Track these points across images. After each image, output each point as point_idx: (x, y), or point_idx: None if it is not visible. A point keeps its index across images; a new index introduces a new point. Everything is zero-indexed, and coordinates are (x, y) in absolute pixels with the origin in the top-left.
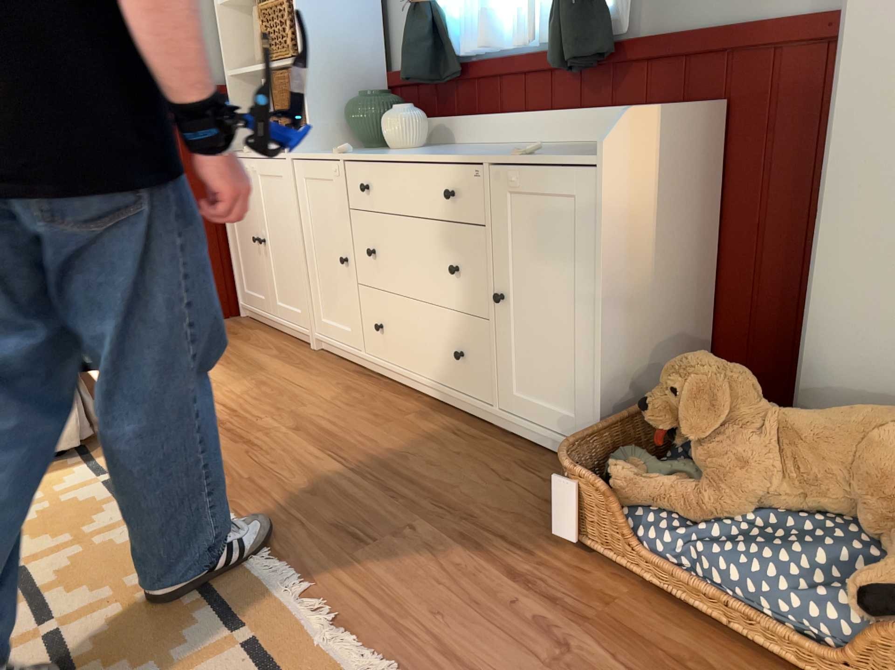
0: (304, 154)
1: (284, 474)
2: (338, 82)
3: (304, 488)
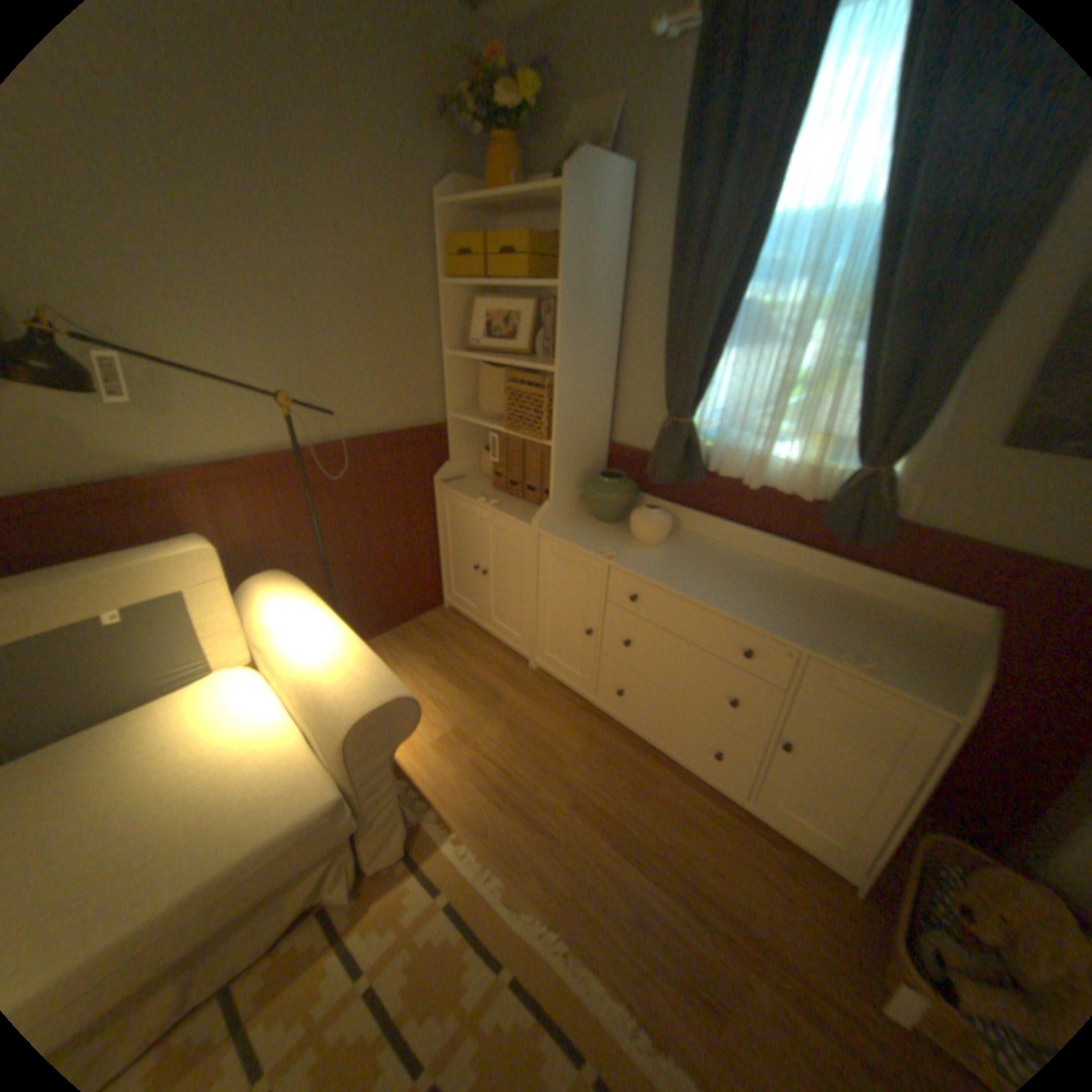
0: (550, 529)
1: (600, 891)
2: (577, 458)
3: (628, 917)
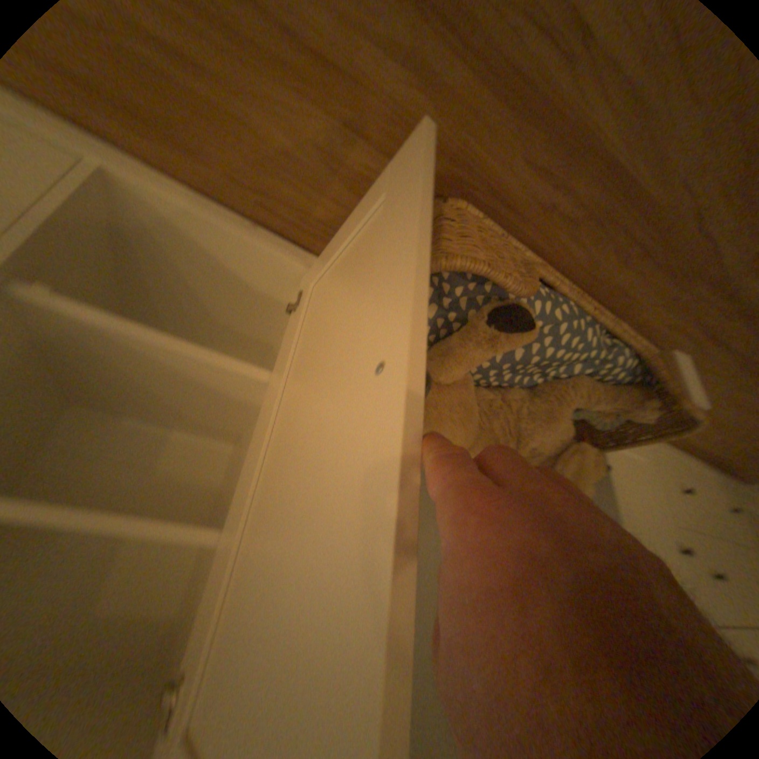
0: None
1: None
2: None
3: None
